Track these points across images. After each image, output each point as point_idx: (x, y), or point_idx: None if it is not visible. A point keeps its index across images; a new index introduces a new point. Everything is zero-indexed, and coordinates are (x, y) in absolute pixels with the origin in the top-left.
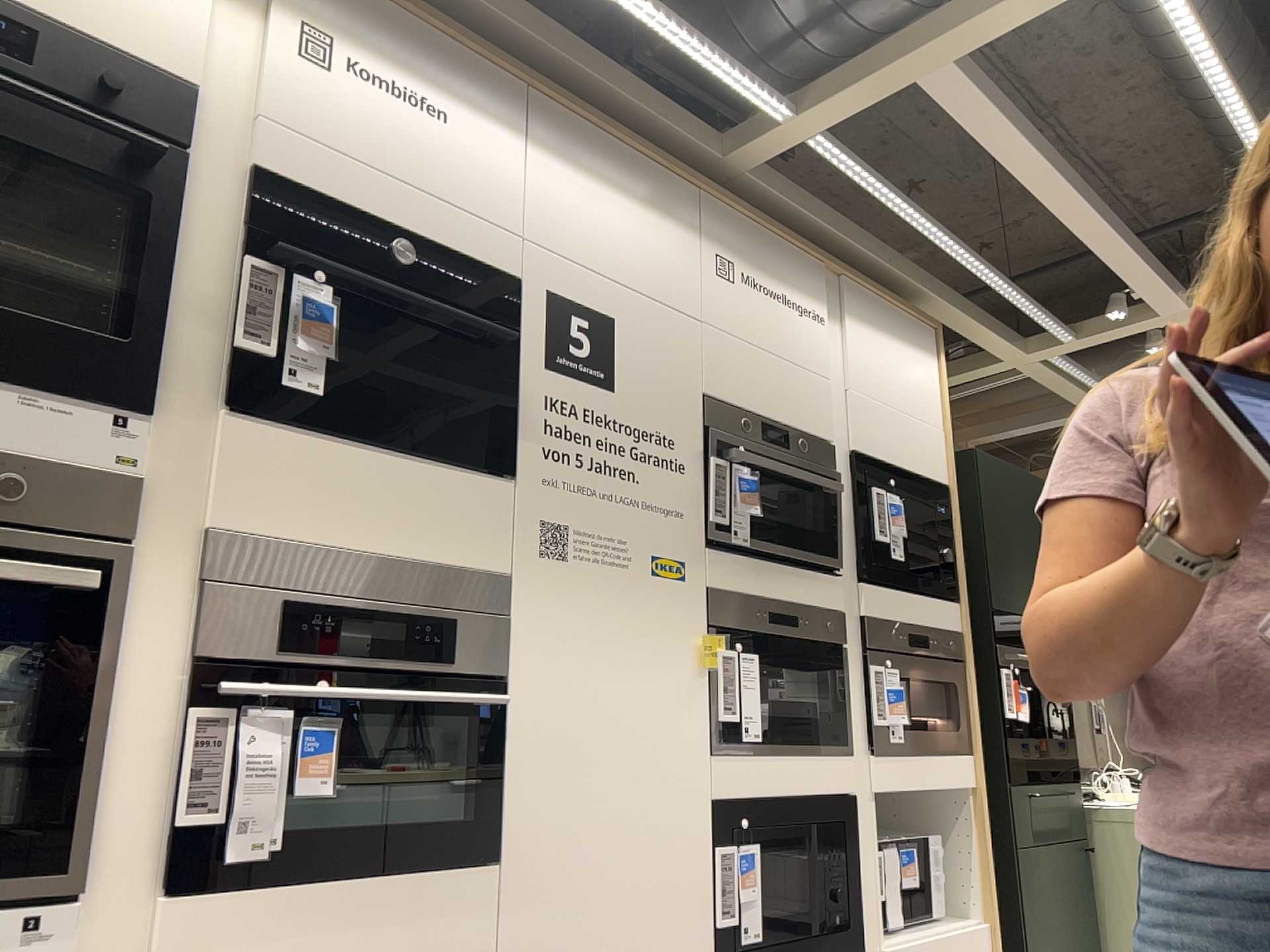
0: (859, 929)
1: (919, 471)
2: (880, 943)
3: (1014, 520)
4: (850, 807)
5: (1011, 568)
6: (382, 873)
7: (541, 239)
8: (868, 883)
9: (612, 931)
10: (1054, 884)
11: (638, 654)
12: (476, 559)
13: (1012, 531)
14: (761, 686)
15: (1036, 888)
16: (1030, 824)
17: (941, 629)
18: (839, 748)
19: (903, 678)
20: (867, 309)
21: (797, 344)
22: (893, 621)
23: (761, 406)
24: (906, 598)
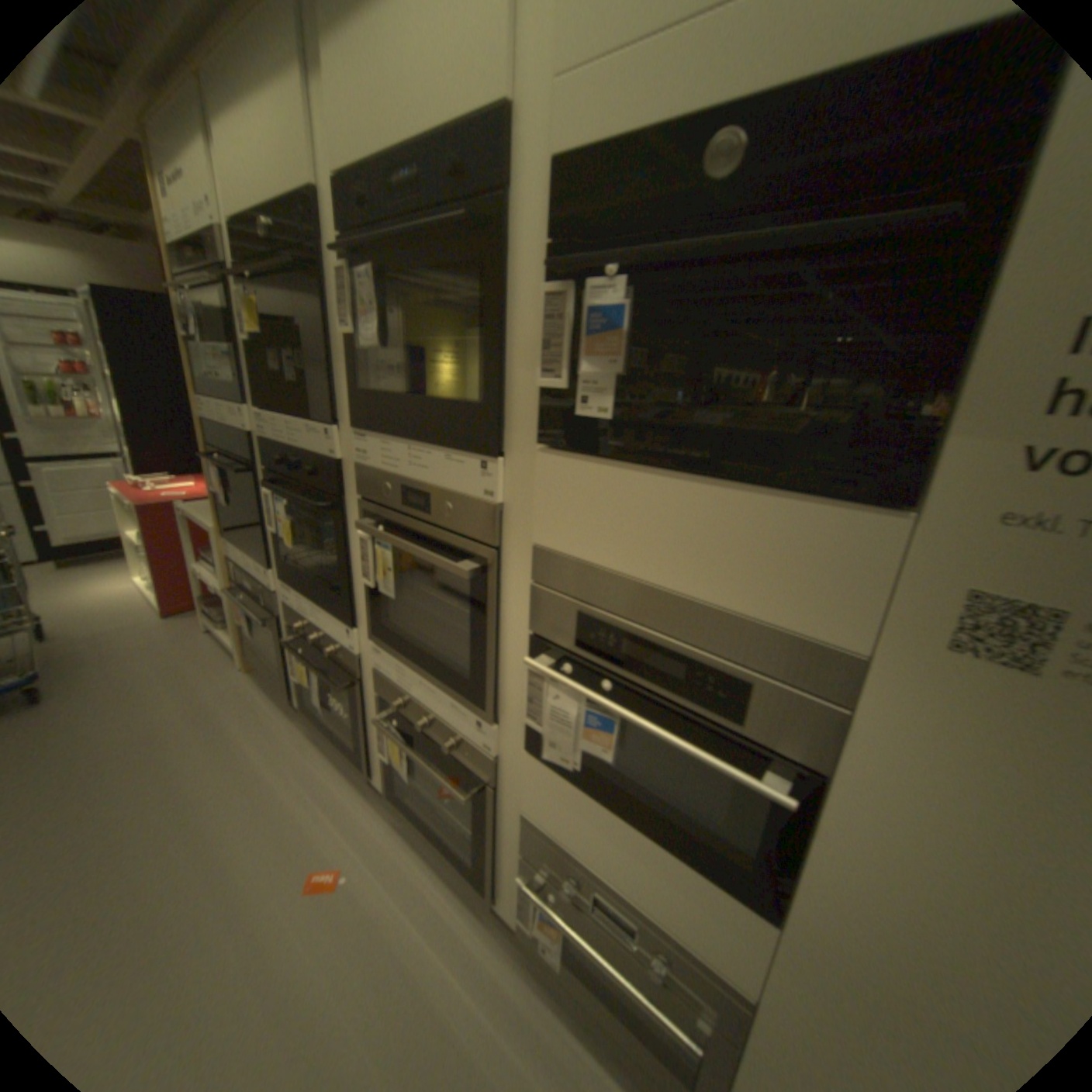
0: None
1: None
2: None
3: None
4: None
5: None
6: (651, 838)
7: None
8: None
9: None
10: None
11: None
12: (801, 621)
13: None
14: None
15: None
16: None
17: None
18: None
19: None
20: None
21: None
22: None
23: None
24: None
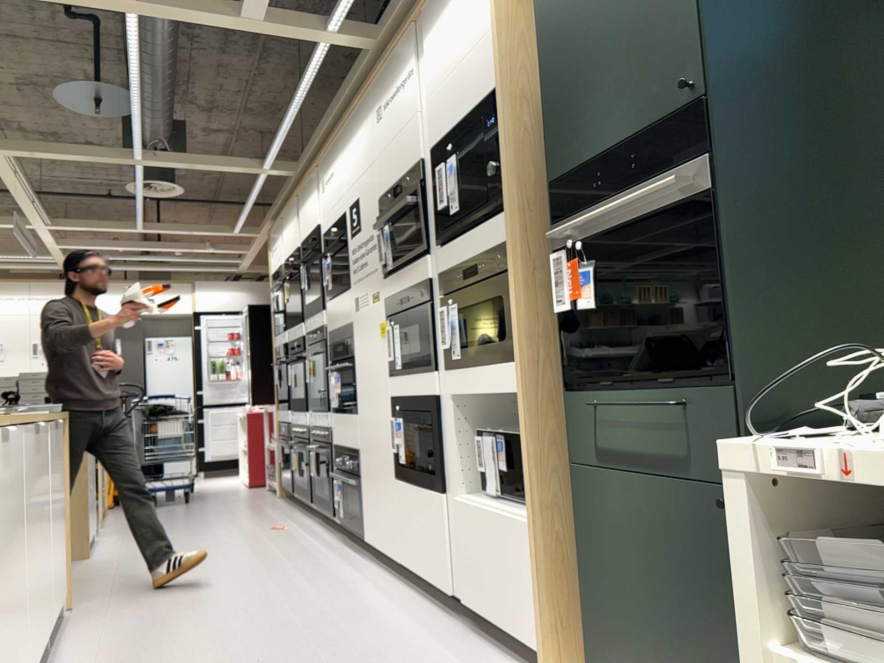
0: (441, 478)
1: (474, 105)
2: (459, 494)
3: (600, 6)
4: (433, 405)
5: (588, 96)
6: (346, 413)
7: (346, 188)
8: (452, 454)
9: (373, 442)
10: (647, 530)
11: (372, 338)
12: (347, 319)
13: (595, 31)
14: (400, 340)
15: (606, 520)
16: (599, 442)
17: (493, 248)
18: (430, 368)
19: (462, 309)
20: (435, 9)
21: (403, 113)
22: (457, 265)
23: (393, 179)
24: (464, 240)
